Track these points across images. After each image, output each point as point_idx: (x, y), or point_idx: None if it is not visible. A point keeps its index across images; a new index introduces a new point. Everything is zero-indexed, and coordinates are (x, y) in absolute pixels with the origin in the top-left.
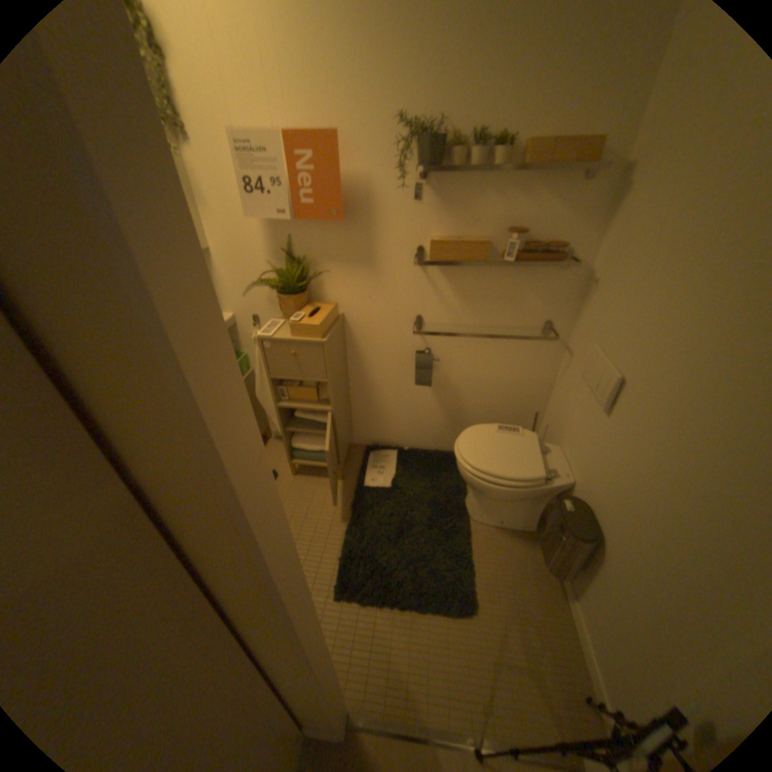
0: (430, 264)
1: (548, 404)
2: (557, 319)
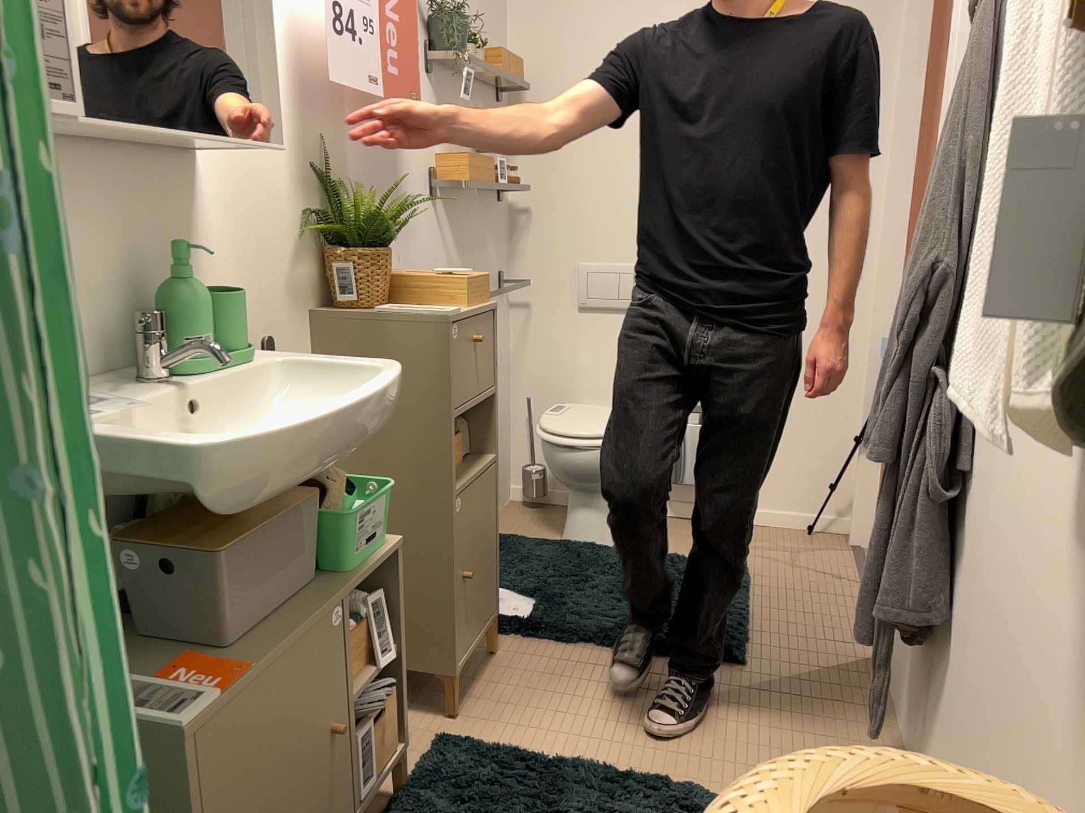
0: (442, 205)
1: (513, 398)
2: (504, 274)
